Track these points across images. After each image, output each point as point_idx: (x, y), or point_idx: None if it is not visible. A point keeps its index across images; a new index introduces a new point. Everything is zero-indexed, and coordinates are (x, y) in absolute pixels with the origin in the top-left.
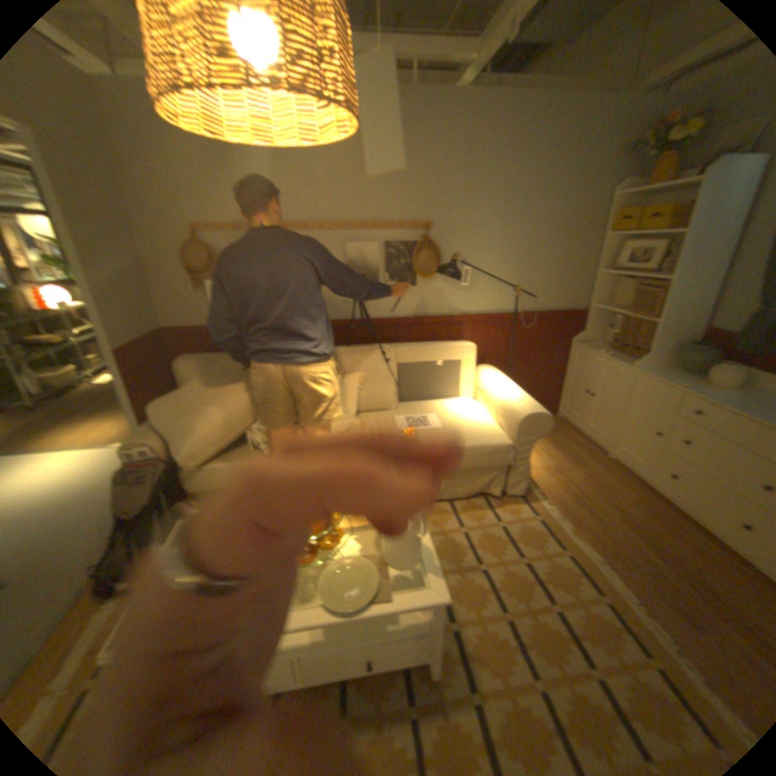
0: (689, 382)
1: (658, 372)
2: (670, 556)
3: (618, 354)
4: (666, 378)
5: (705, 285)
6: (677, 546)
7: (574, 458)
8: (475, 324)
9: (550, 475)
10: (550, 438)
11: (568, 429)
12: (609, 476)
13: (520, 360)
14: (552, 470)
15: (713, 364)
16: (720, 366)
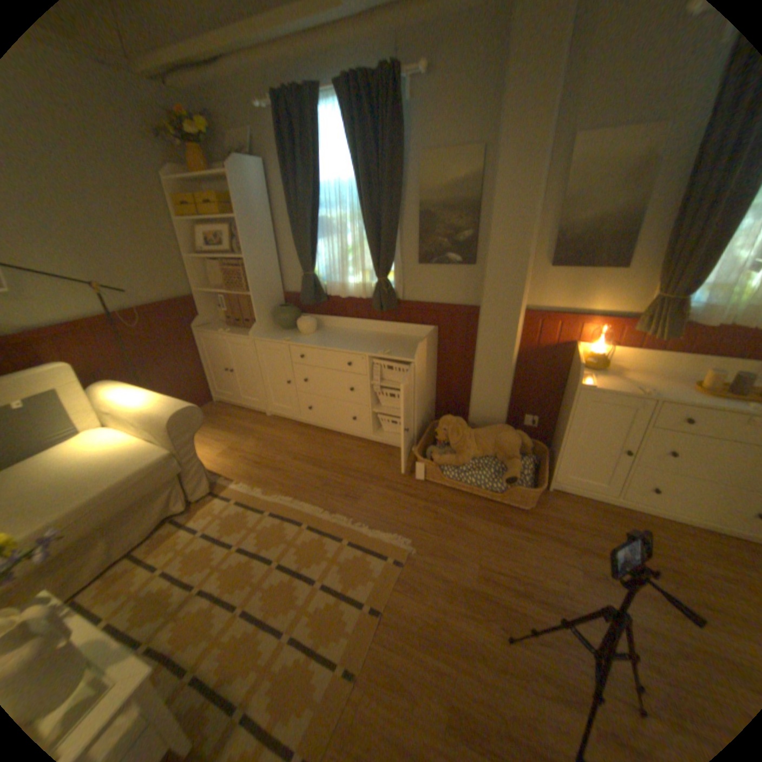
0: (288, 336)
1: (267, 335)
2: (328, 464)
3: (234, 329)
4: (273, 338)
5: (268, 260)
6: (329, 454)
7: (241, 432)
8: (55, 338)
9: (227, 458)
10: (214, 425)
11: (228, 408)
12: (273, 431)
13: (144, 362)
14: (227, 452)
15: (297, 319)
16: (300, 319)
